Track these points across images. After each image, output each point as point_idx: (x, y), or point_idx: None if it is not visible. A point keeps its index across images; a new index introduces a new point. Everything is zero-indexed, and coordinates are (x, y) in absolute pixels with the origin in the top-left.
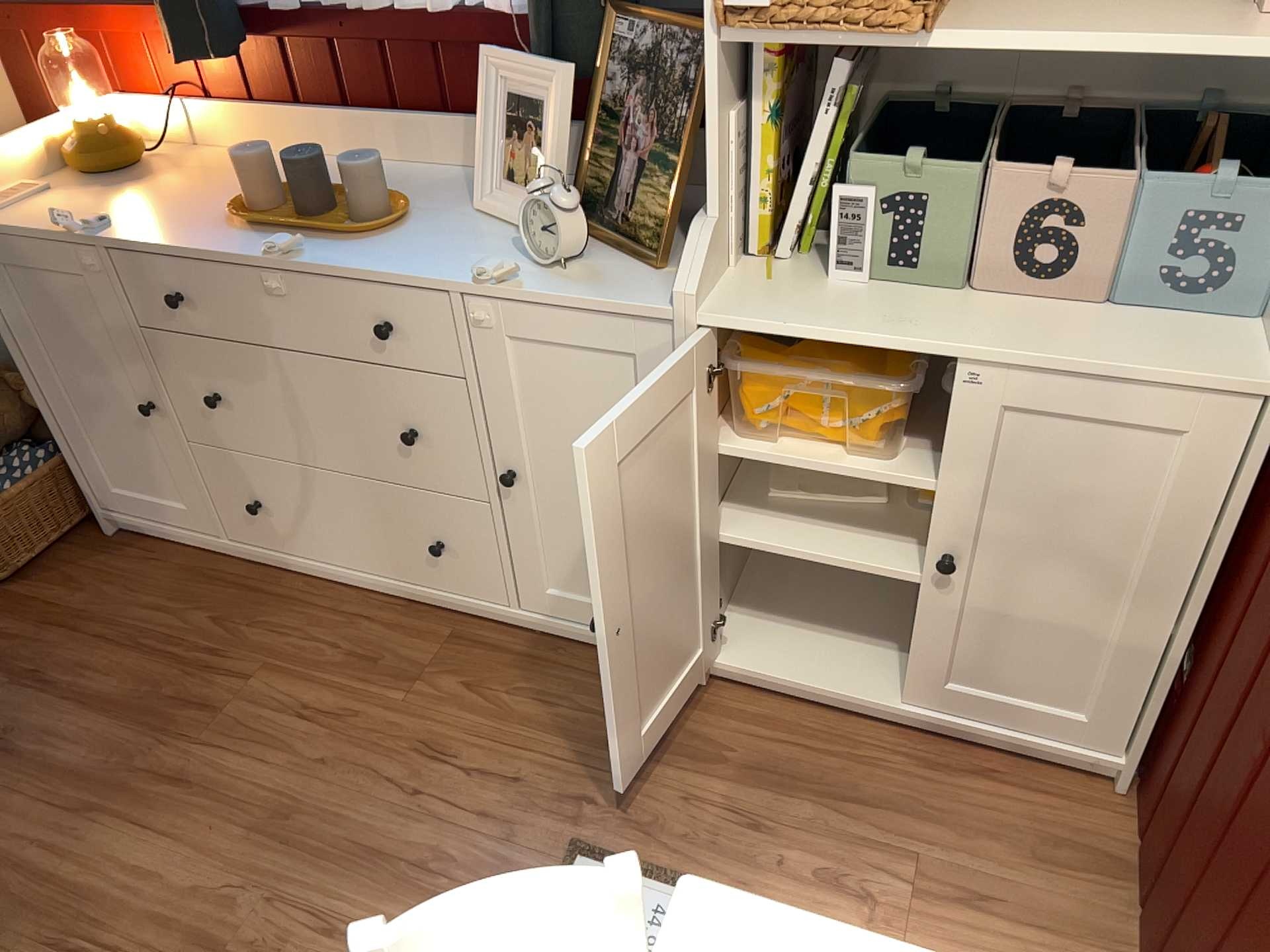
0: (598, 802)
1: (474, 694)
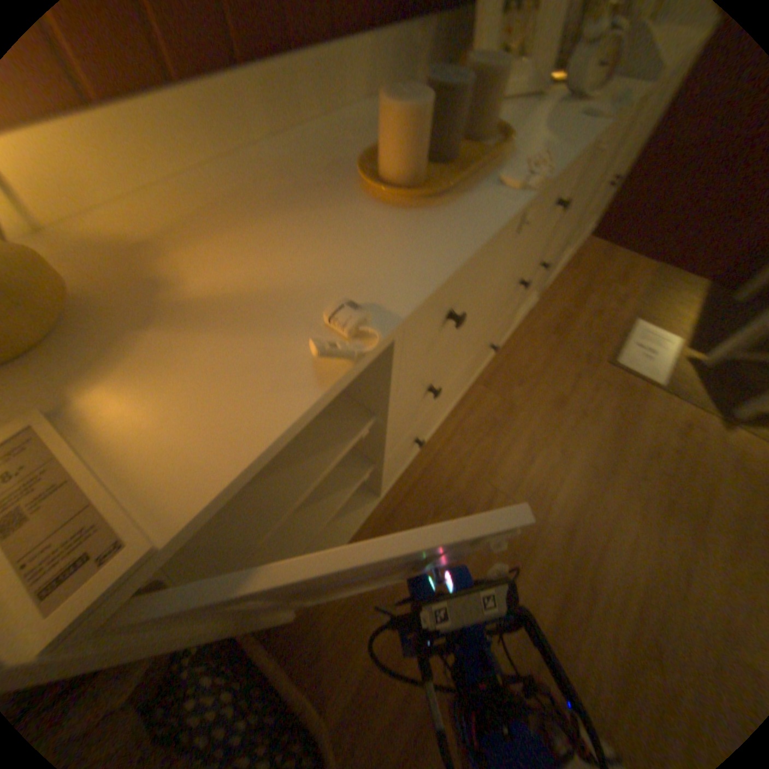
0: (593, 353)
1: (528, 385)
